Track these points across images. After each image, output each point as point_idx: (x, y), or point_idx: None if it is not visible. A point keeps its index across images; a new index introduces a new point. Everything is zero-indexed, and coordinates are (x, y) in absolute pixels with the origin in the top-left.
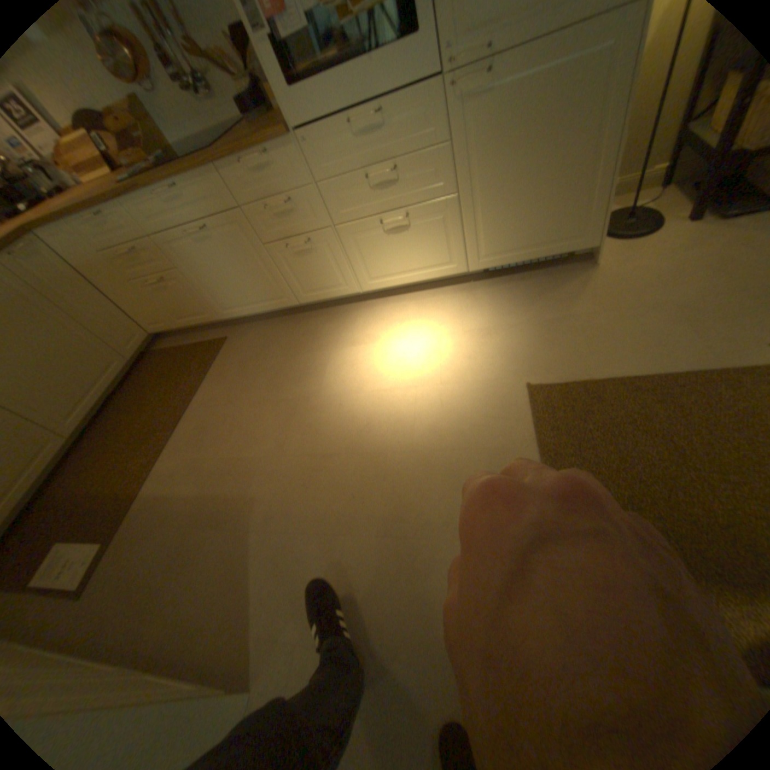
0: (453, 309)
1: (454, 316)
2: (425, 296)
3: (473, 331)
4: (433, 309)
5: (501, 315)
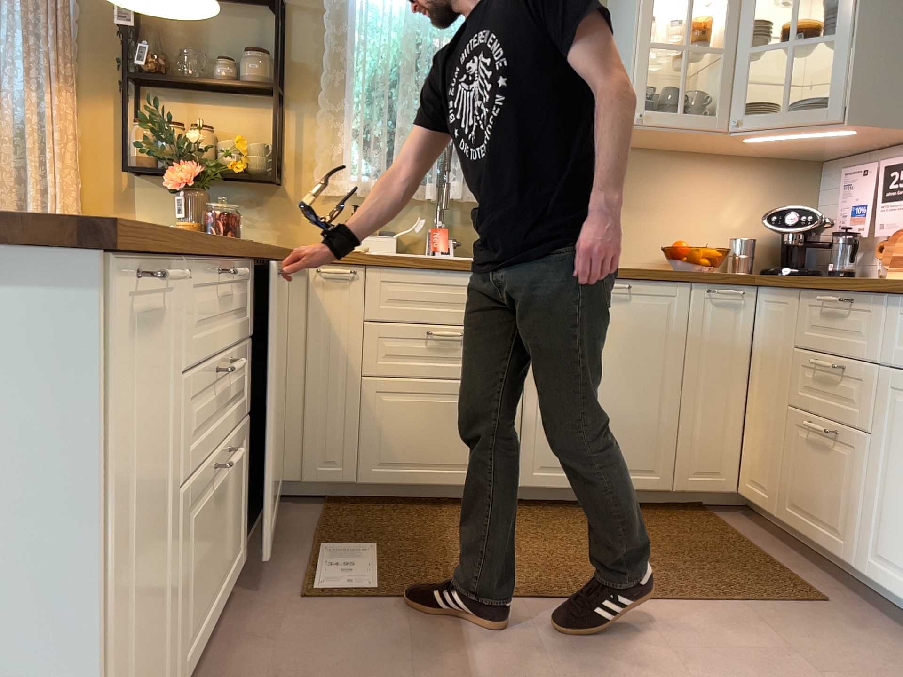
0: None
1: None
2: None
3: None
4: None
5: None
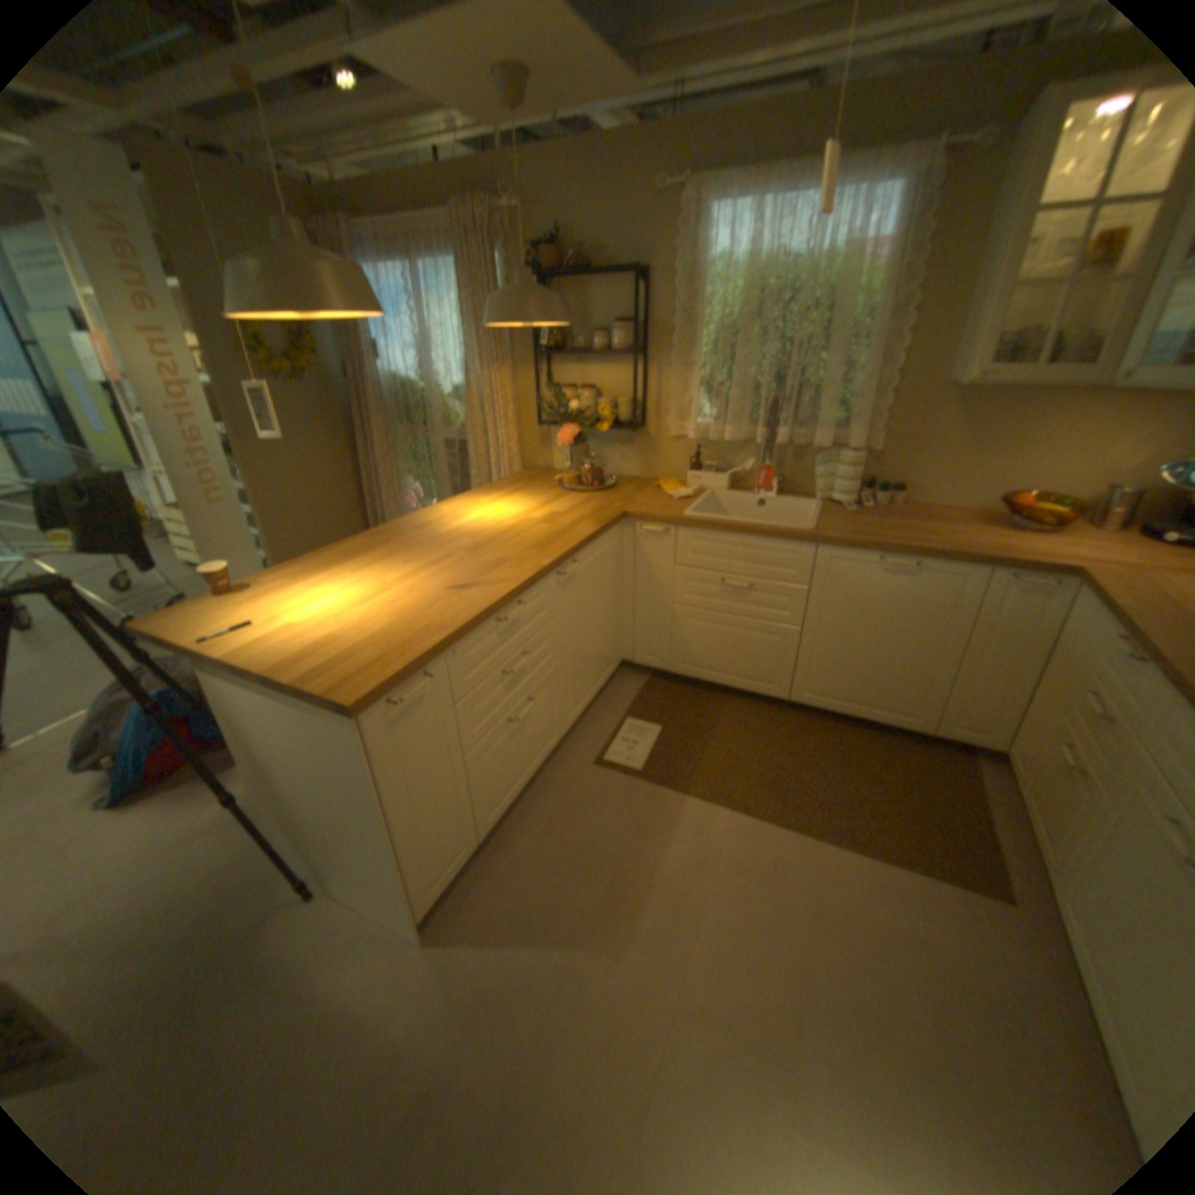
0: None
1: None
2: None
3: None
4: None
5: None
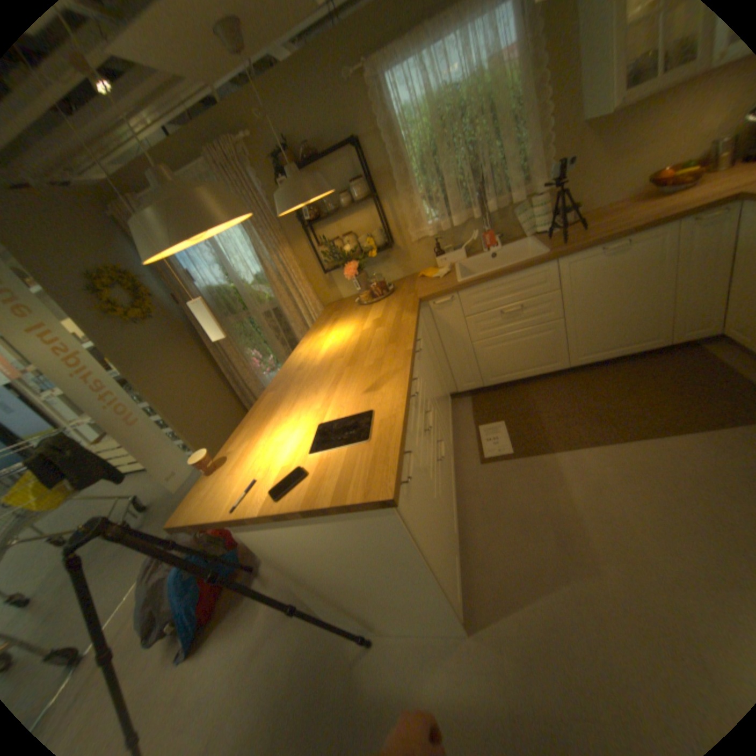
0: None
1: None
2: None
3: None
4: None
5: None
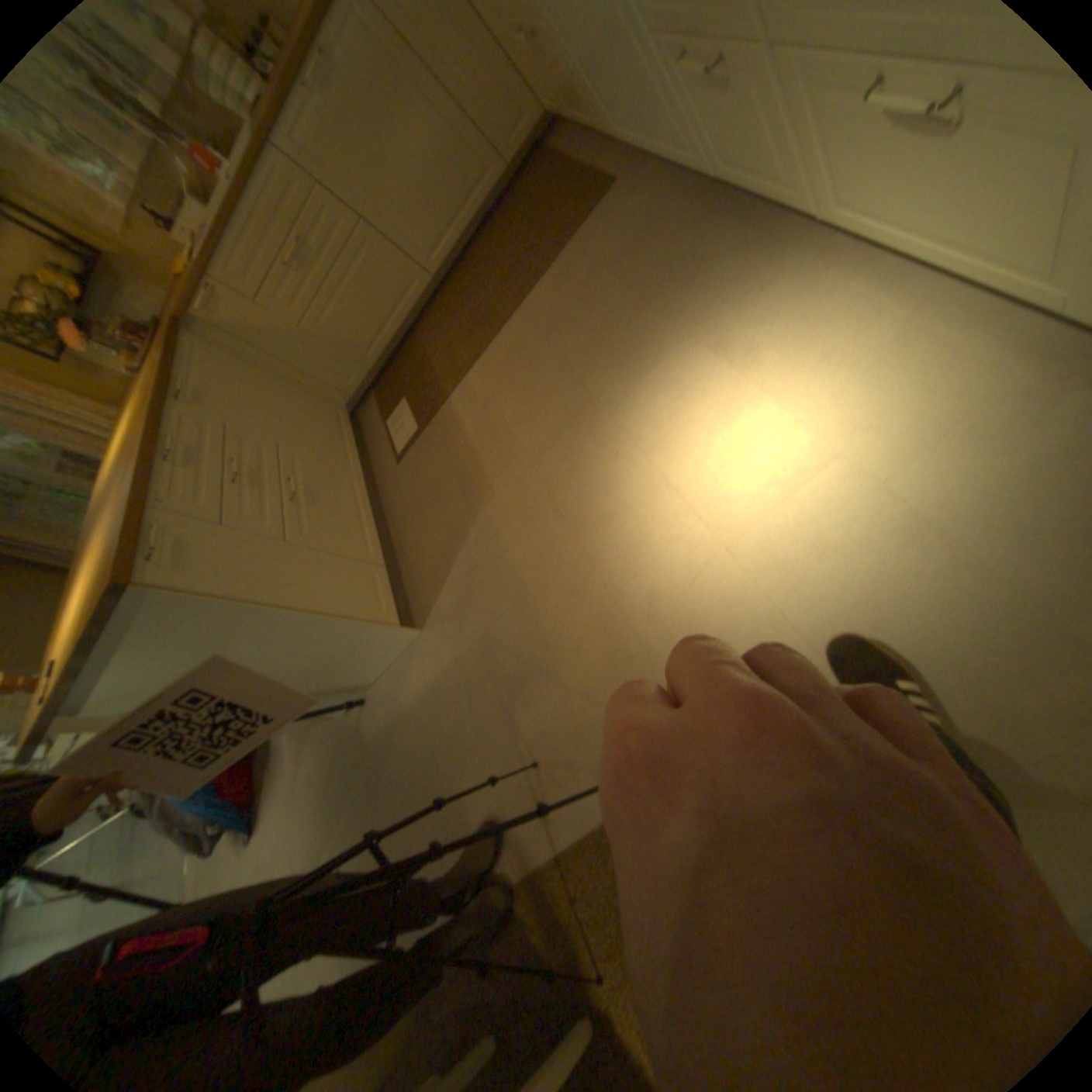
0: (949, 401)
1: (926, 423)
2: (952, 304)
3: (903, 497)
4: (915, 364)
5: (1011, 513)
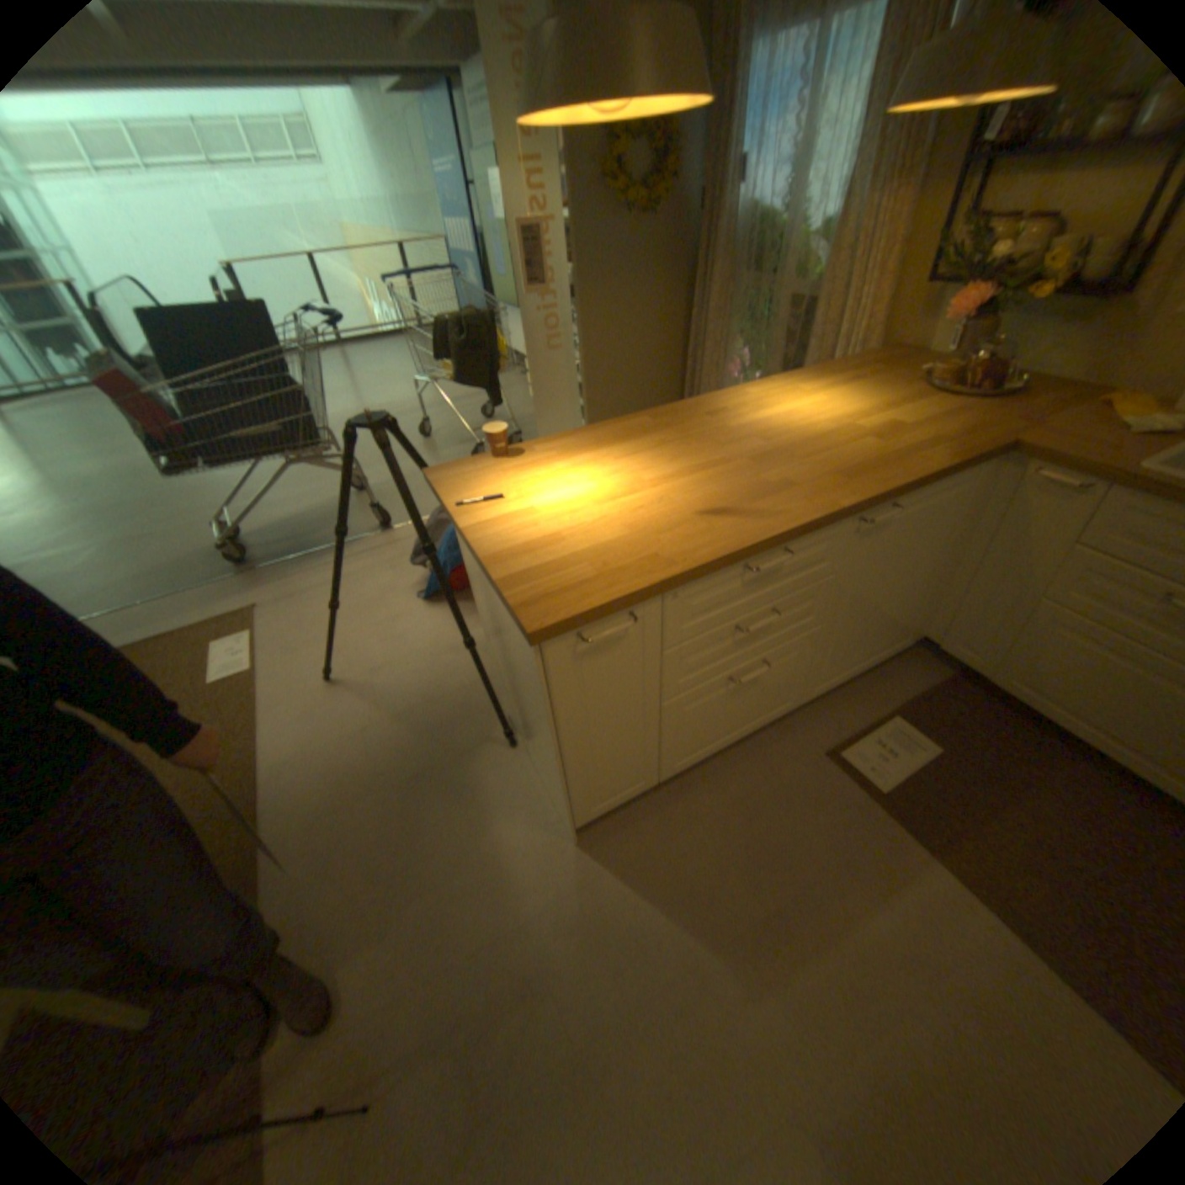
0: None
1: None
2: None
3: None
4: None
5: None
